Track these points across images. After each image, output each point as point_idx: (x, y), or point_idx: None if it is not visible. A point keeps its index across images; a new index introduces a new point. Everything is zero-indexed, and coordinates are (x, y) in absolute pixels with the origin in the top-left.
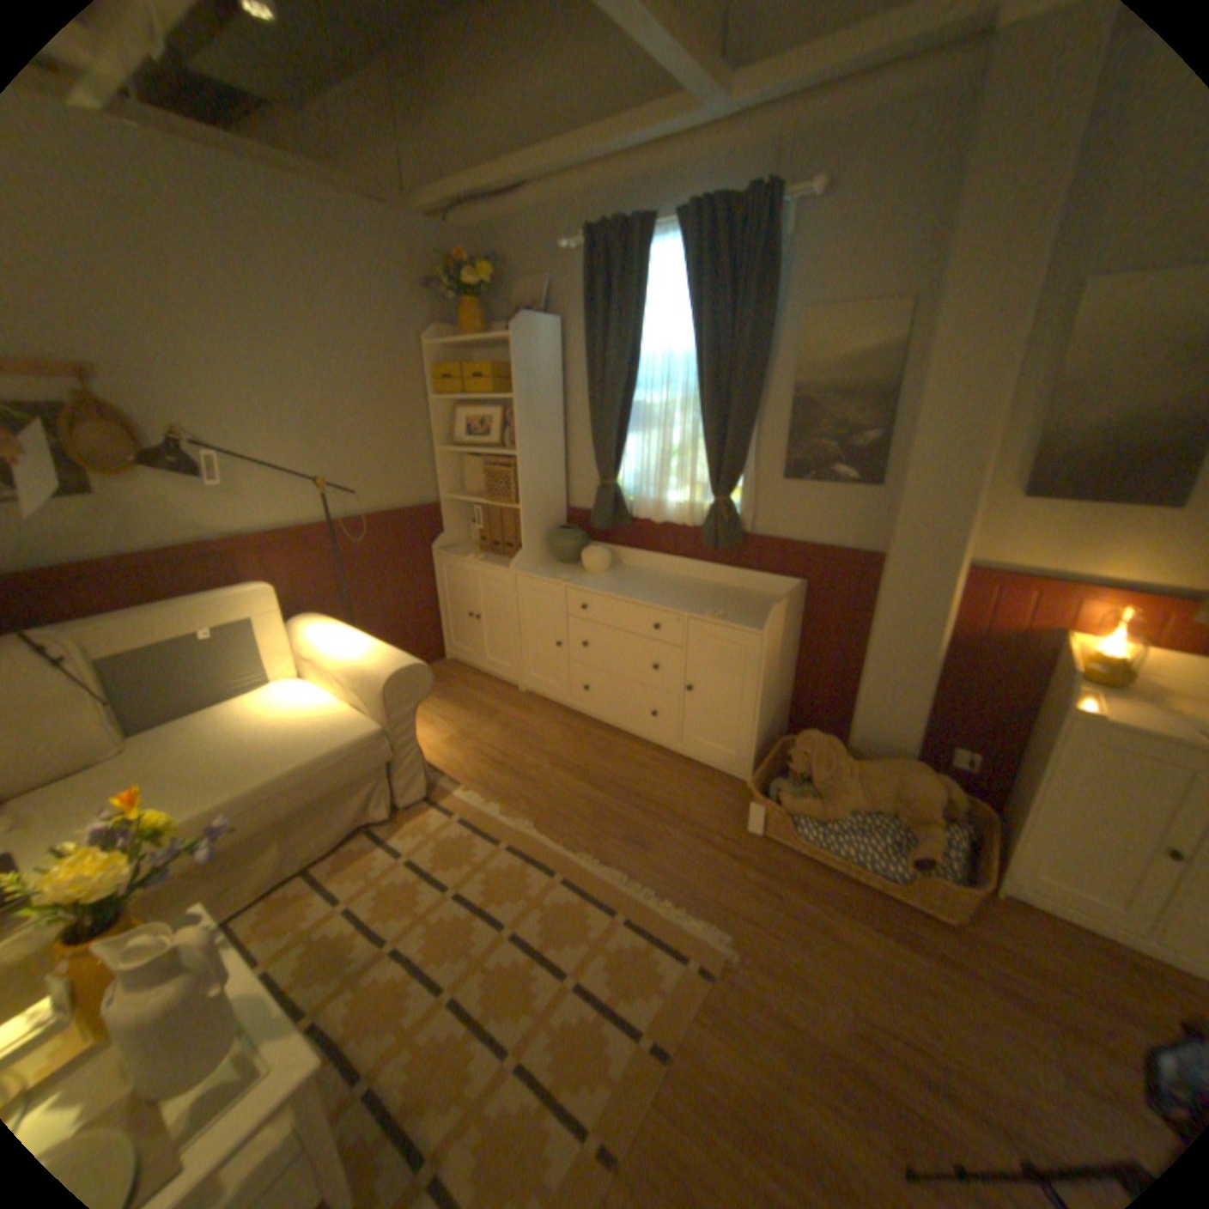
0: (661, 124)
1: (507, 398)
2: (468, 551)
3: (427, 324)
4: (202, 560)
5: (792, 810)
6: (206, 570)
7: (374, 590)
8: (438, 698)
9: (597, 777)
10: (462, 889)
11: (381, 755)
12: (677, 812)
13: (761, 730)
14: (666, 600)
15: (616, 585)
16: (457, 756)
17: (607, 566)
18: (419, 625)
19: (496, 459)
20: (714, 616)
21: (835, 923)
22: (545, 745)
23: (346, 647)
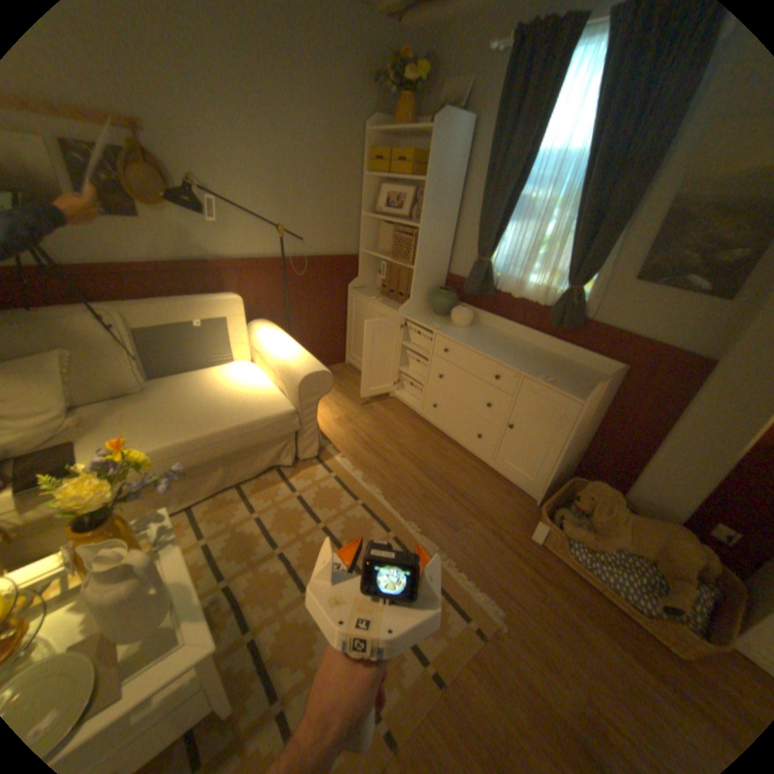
0: None
1: (421, 180)
2: (372, 293)
3: (371, 112)
4: (201, 272)
5: (570, 535)
6: (203, 279)
7: (306, 310)
8: (336, 389)
9: (430, 469)
10: (329, 524)
11: (293, 426)
12: (481, 510)
13: (560, 470)
14: (509, 359)
15: (473, 339)
16: (341, 432)
17: (469, 323)
18: (332, 338)
19: (403, 228)
20: (546, 380)
21: (586, 626)
22: (399, 438)
23: (281, 348)
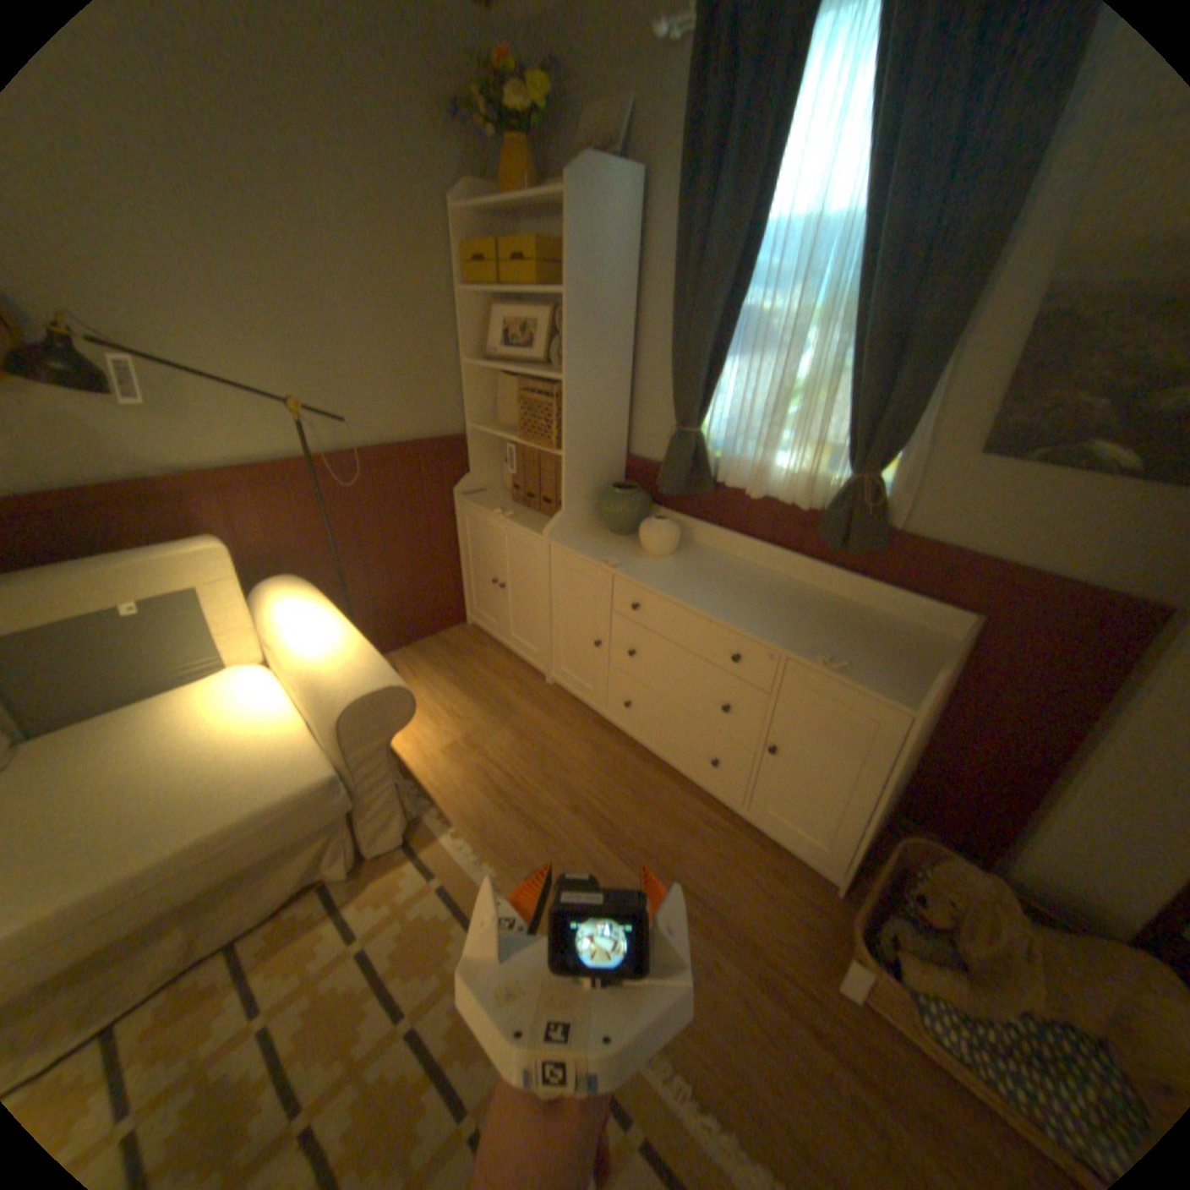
0: None
1: (557, 293)
2: (497, 500)
3: (456, 175)
4: (139, 502)
5: (920, 986)
6: (145, 516)
7: (378, 543)
8: (448, 680)
9: (629, 840)
10: (422, 1022)
11: (334, 809)
12: (735, 926)
13: (877, 832)
14: (756, 620)
15: (684, 581)
16: (455, 775)
17: (674, 548)
18: (435, 584)
19: (539, 381)
20: (833, 664)
21: None
22: (567, 774)
23: (308, 642)
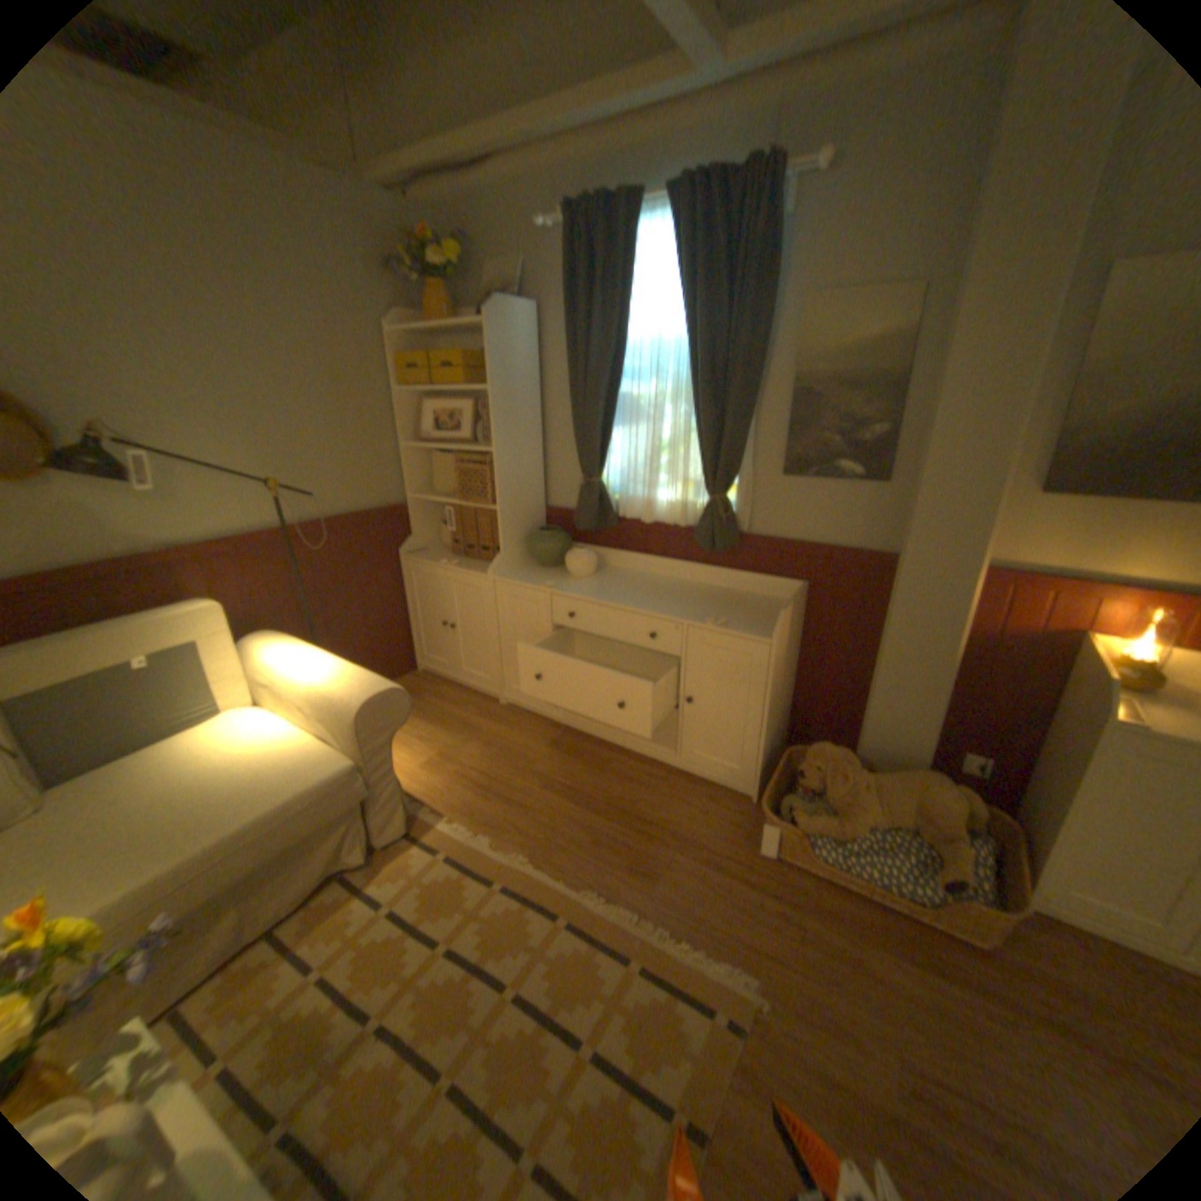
0: (647, 90)
1: (480, 390)
2: (440, 556)
3: (388, 309)
4: (135, 576)
5: (808, 830)
6: (140, 587)
7: (337, 601)
8: (412, 716)
9: (593, 799)
10: (454, 943)
11: (356, 794)
12: (682, 836)
13: (768, 743)
14: (662, 607)
15: (605, 591)
16: (437, 782)
17: (594, 570)
18: (388, 637)
19: (468, 456)
20: (716, 623)
21: (865, 955)
22: (533, 765)
23: (309, 671)
